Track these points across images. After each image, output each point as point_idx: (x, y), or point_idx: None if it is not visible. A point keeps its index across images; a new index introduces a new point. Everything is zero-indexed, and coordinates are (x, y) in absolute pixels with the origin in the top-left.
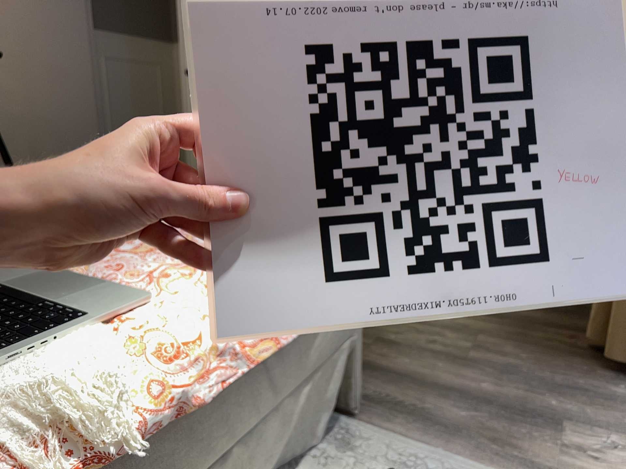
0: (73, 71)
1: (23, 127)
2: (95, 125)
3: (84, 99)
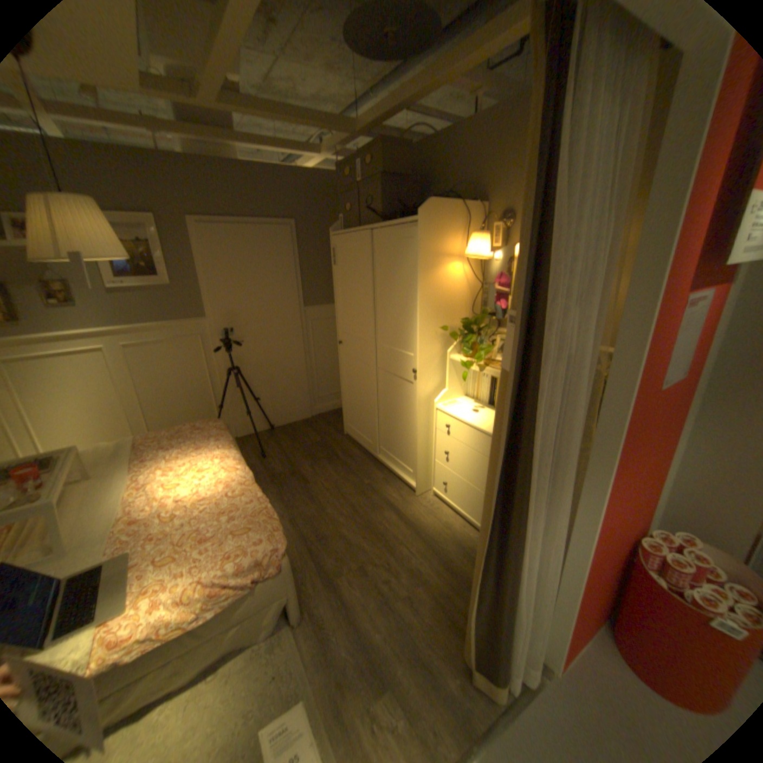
0: (290, 333)
1: (262, 367)
2: (303, 359)
3: (296, 346)
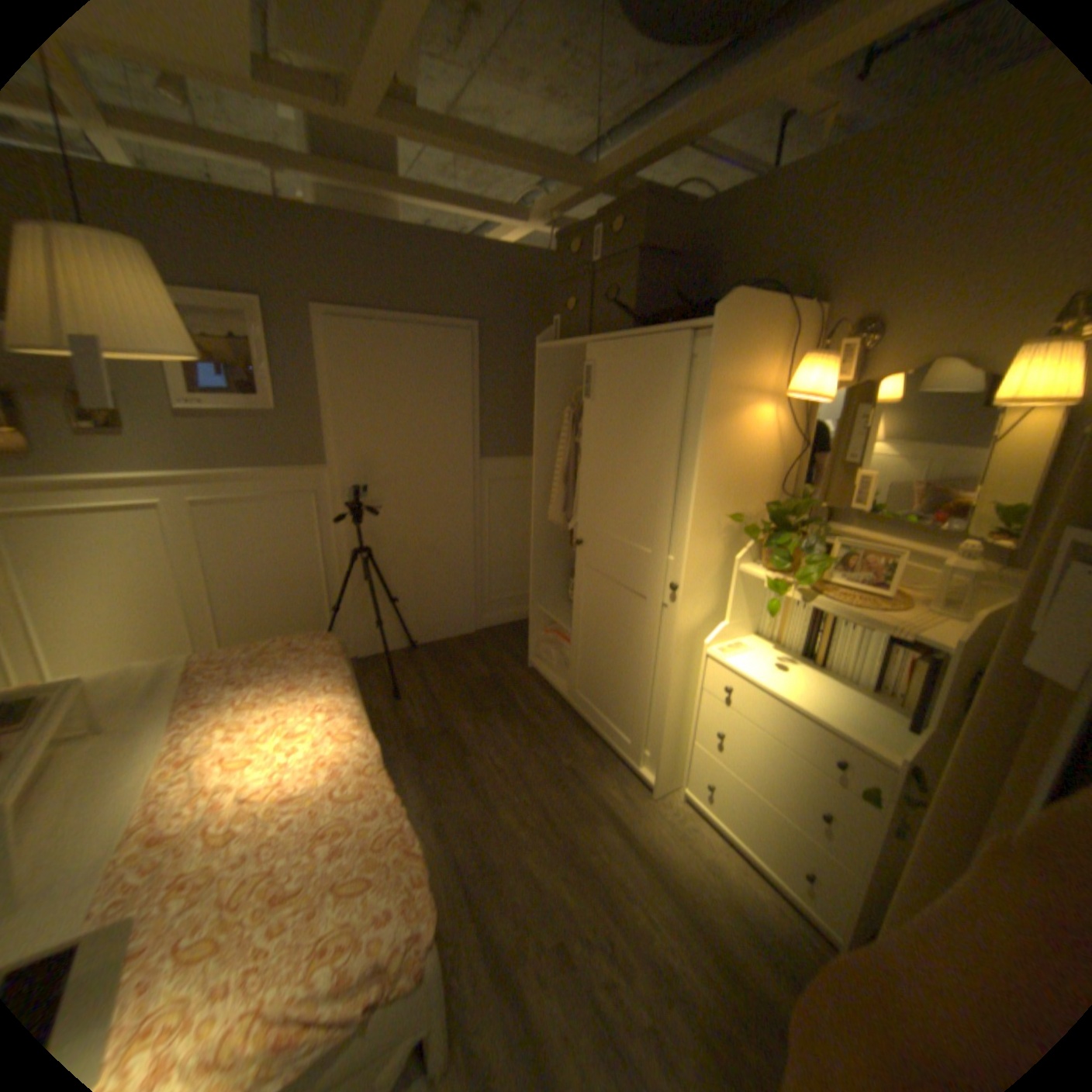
0: (456, 498)
1: (408, 548)
2: (472, 540)
3: (464, 520)
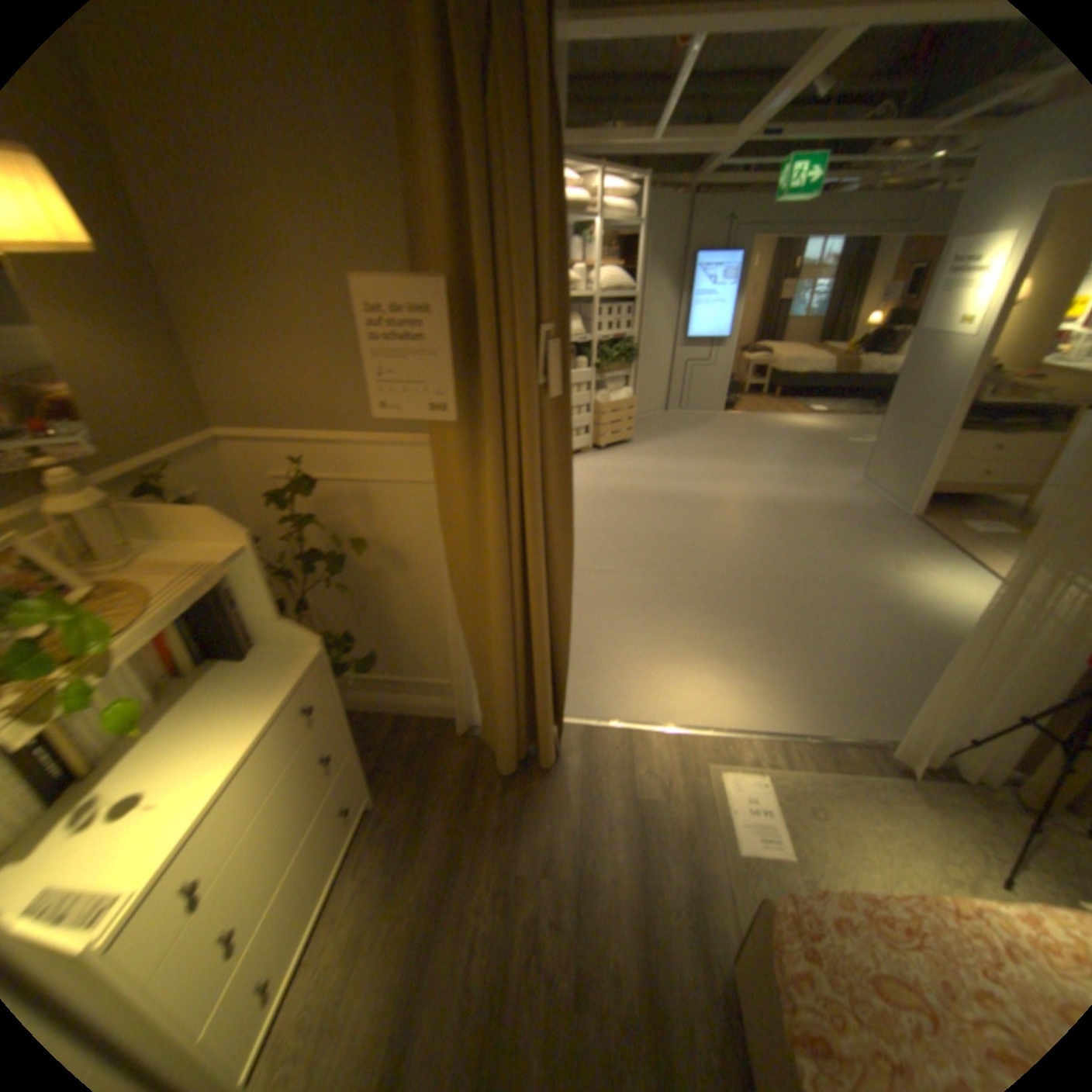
0: None
1: None
2: None
3: None
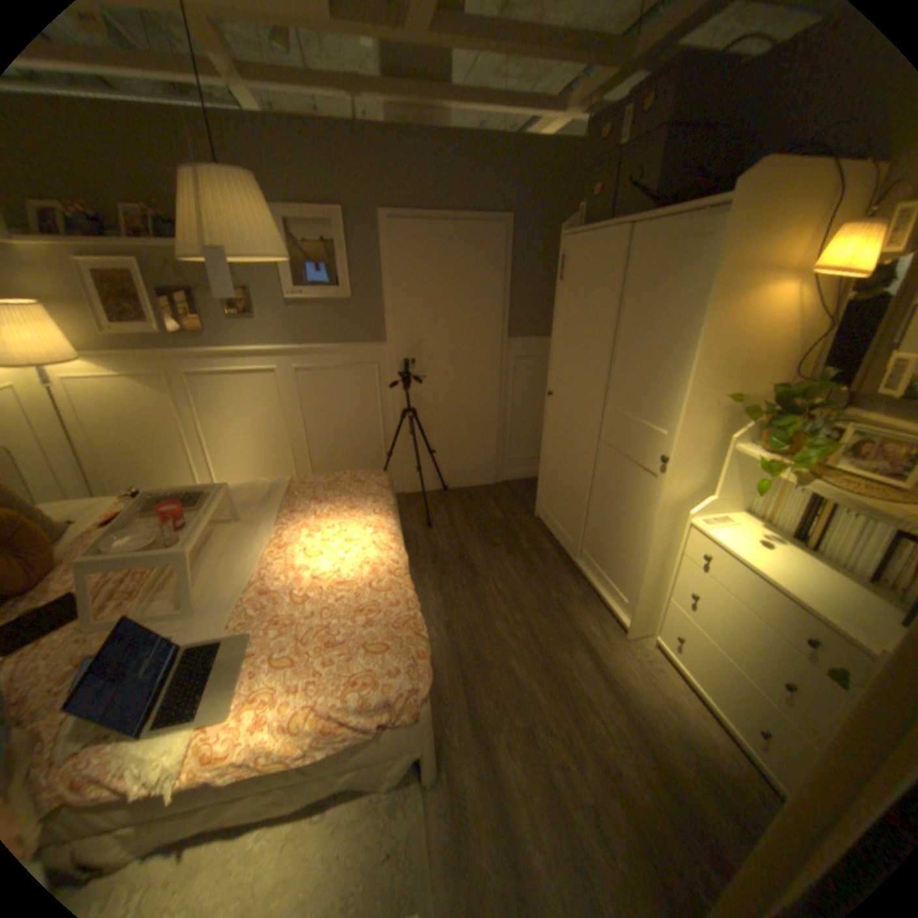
0: (484, 372)
1: (444, 412)
2: (495, 409)
3: (489, 391)
